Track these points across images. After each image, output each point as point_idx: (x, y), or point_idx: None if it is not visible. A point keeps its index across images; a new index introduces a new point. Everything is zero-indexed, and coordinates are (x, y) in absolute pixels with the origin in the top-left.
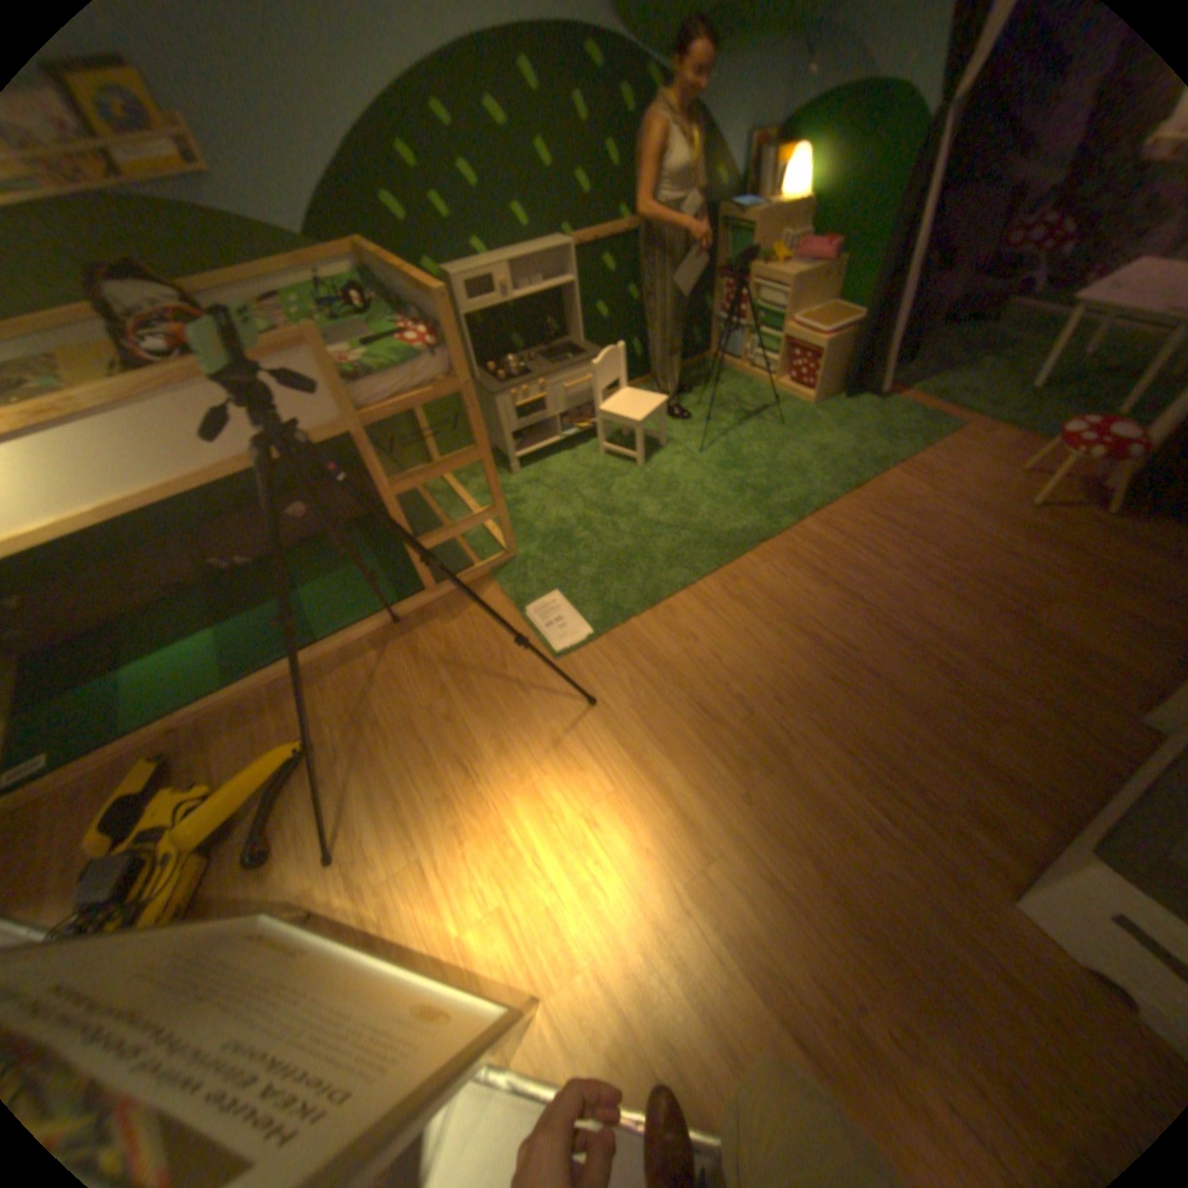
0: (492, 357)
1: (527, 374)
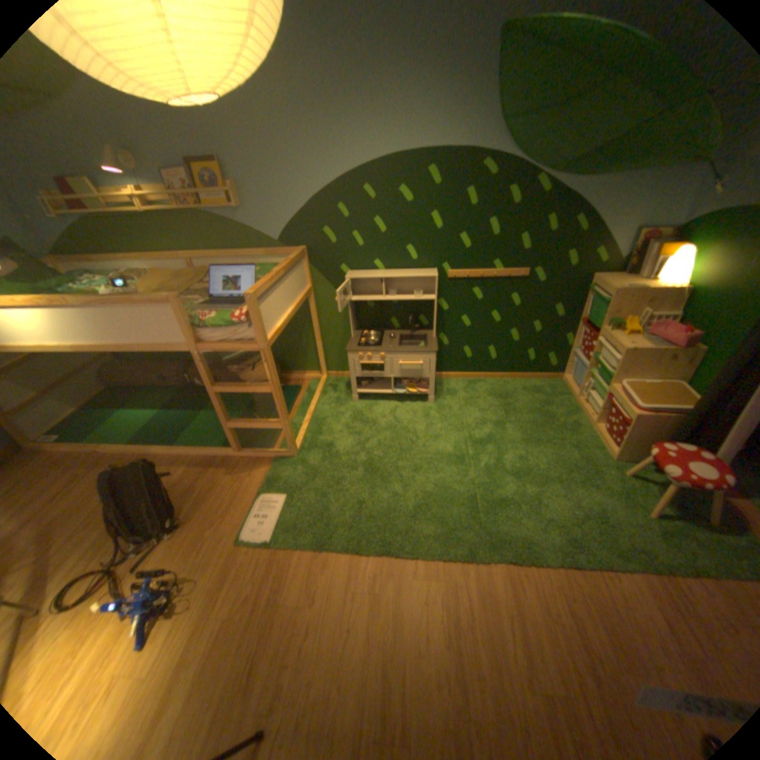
0: (374, 326)
1: (380, 345)
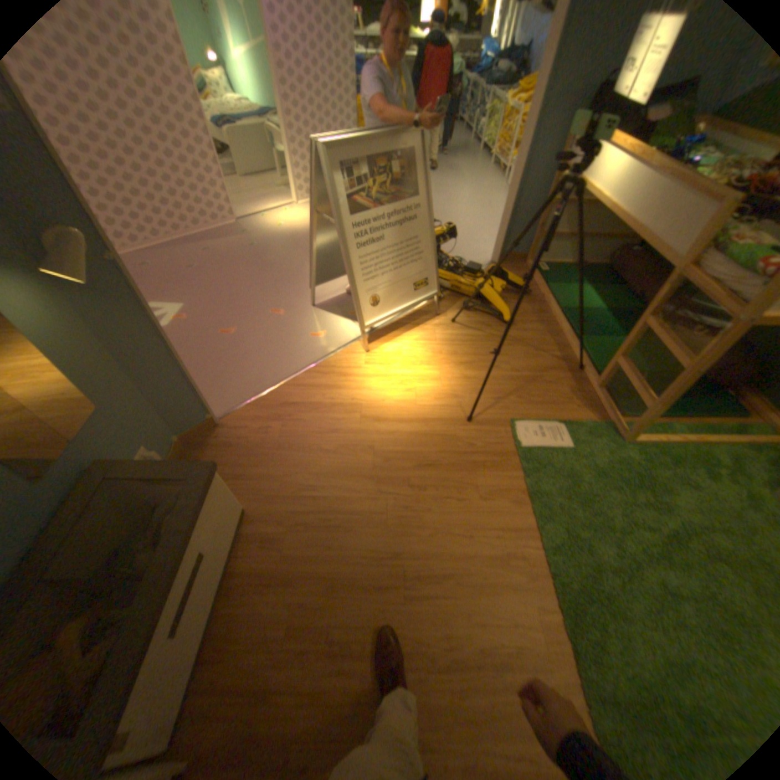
0: None
1: None
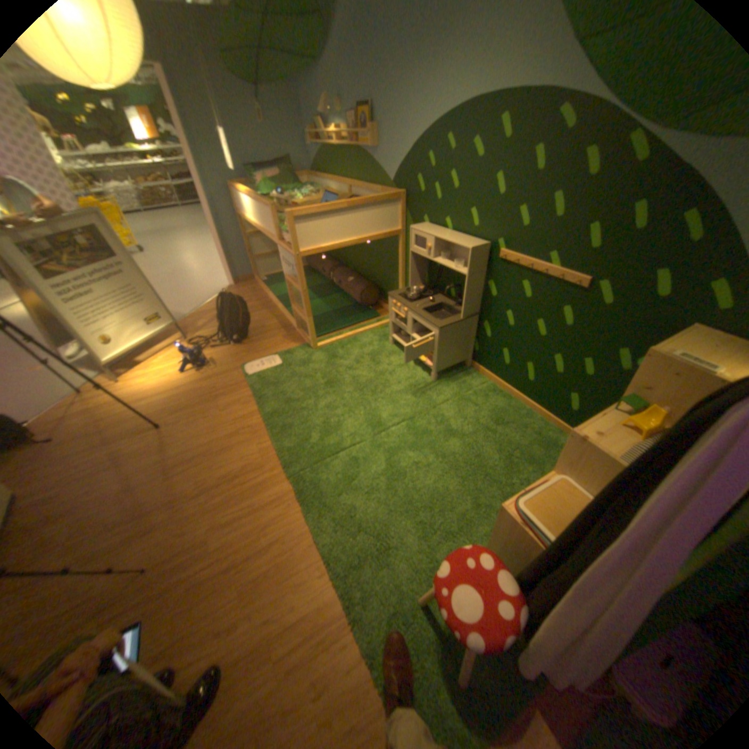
0: (438, 287)
1: (416, 302)
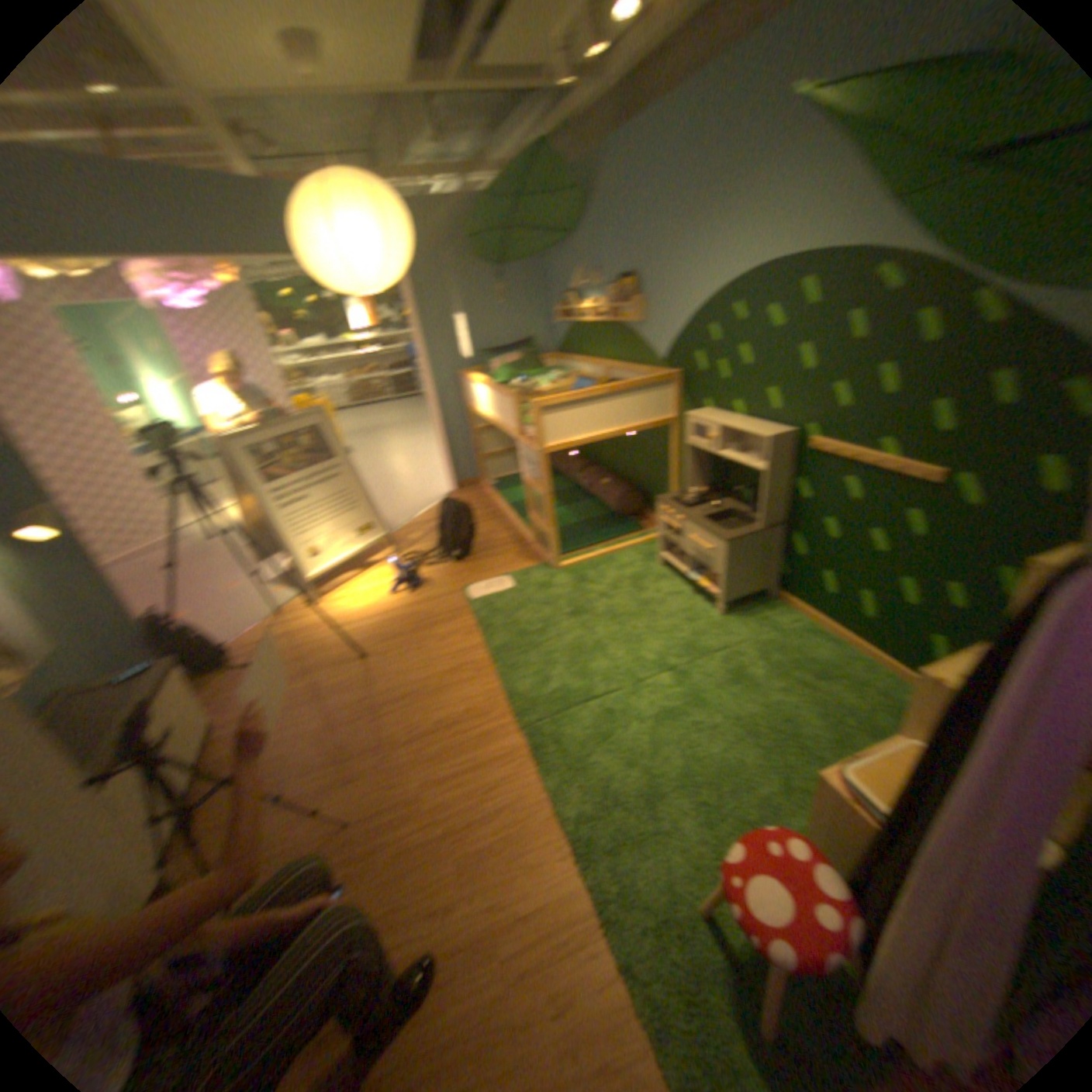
0: (727, 489)
1: (696, 508)
